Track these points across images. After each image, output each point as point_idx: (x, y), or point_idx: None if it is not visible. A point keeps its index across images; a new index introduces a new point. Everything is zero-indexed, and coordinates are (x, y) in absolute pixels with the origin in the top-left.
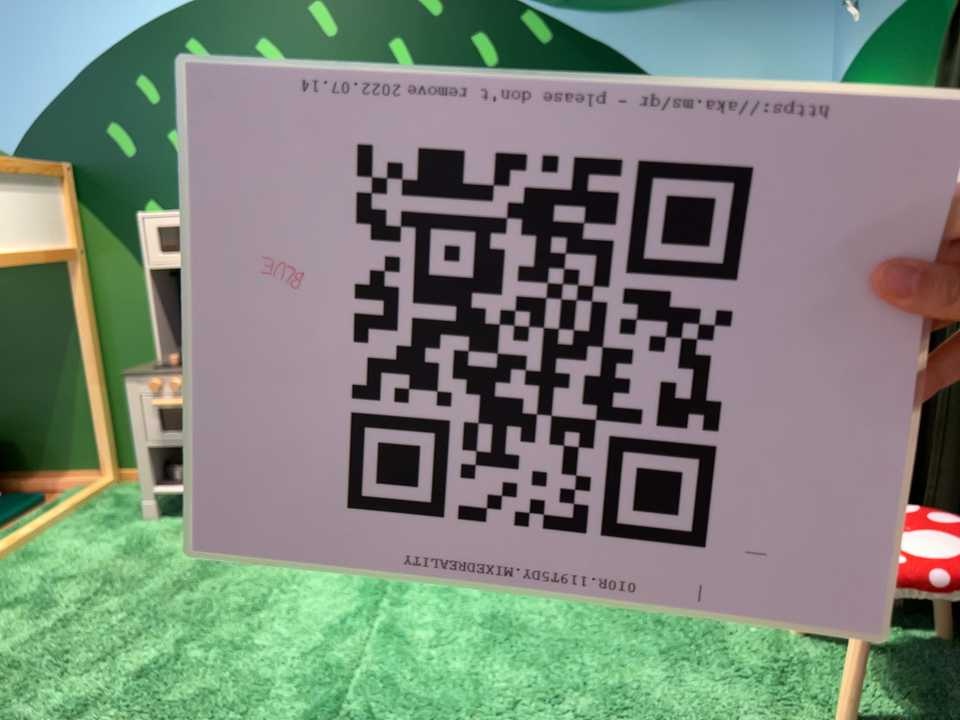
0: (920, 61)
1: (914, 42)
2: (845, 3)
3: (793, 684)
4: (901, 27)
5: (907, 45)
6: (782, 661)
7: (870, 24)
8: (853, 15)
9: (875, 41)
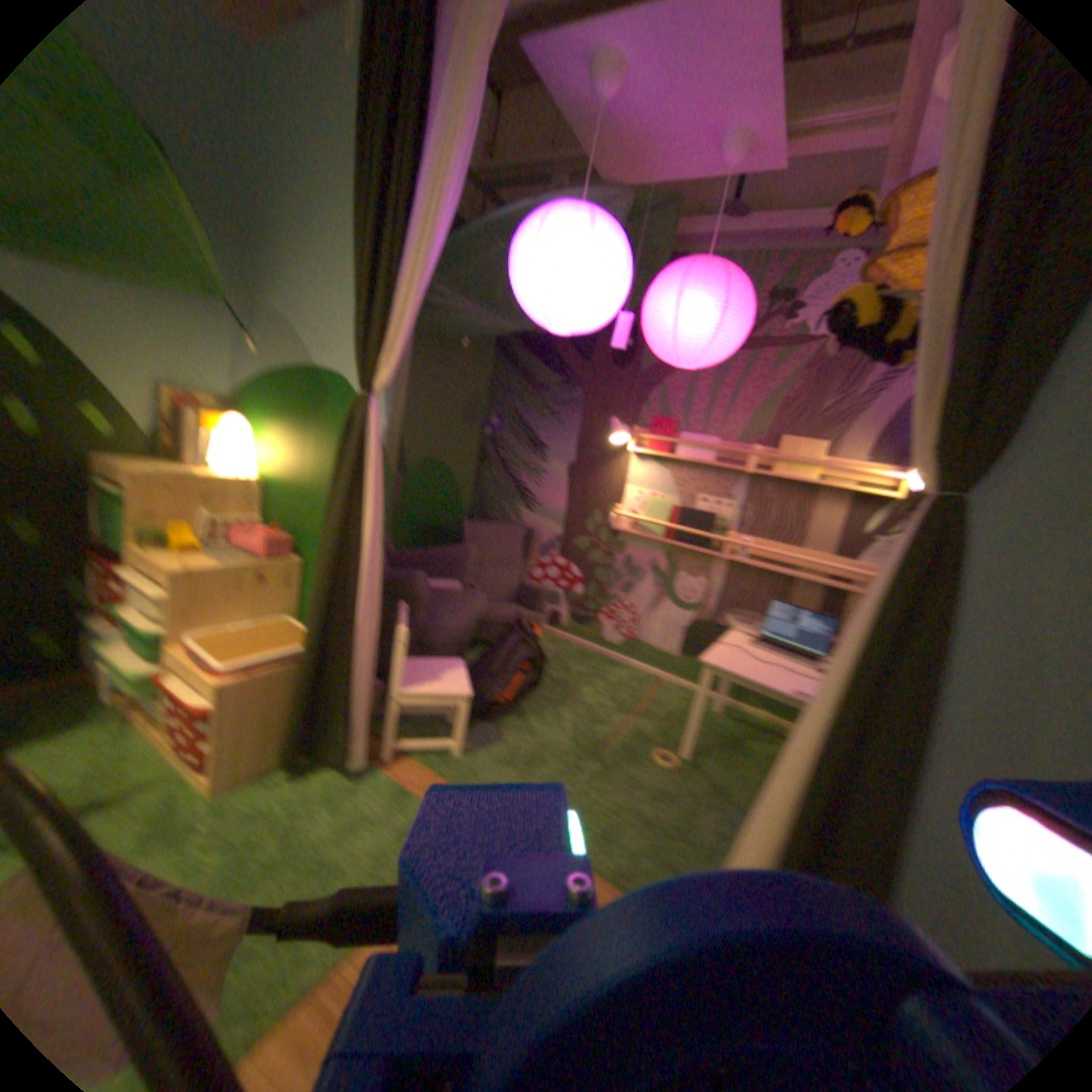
0: (301, 408)
1: (296, 394)
2: (238, 333)
3: (238, 859)
4: (286, 378)
5: (291, 393)
6: (224, 844)
7: (261, 361)
8: (246, 346)
9: (265, 375)
